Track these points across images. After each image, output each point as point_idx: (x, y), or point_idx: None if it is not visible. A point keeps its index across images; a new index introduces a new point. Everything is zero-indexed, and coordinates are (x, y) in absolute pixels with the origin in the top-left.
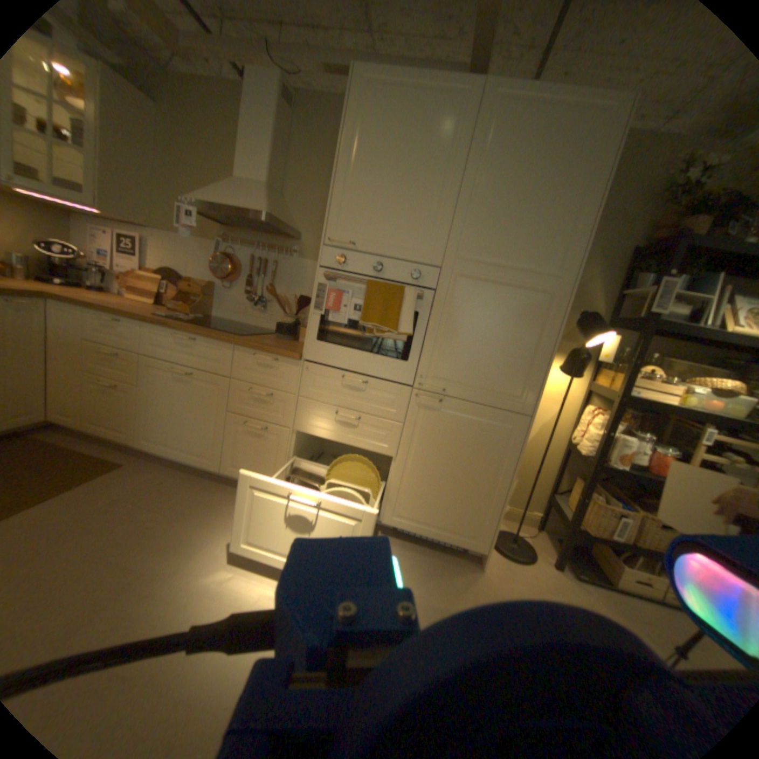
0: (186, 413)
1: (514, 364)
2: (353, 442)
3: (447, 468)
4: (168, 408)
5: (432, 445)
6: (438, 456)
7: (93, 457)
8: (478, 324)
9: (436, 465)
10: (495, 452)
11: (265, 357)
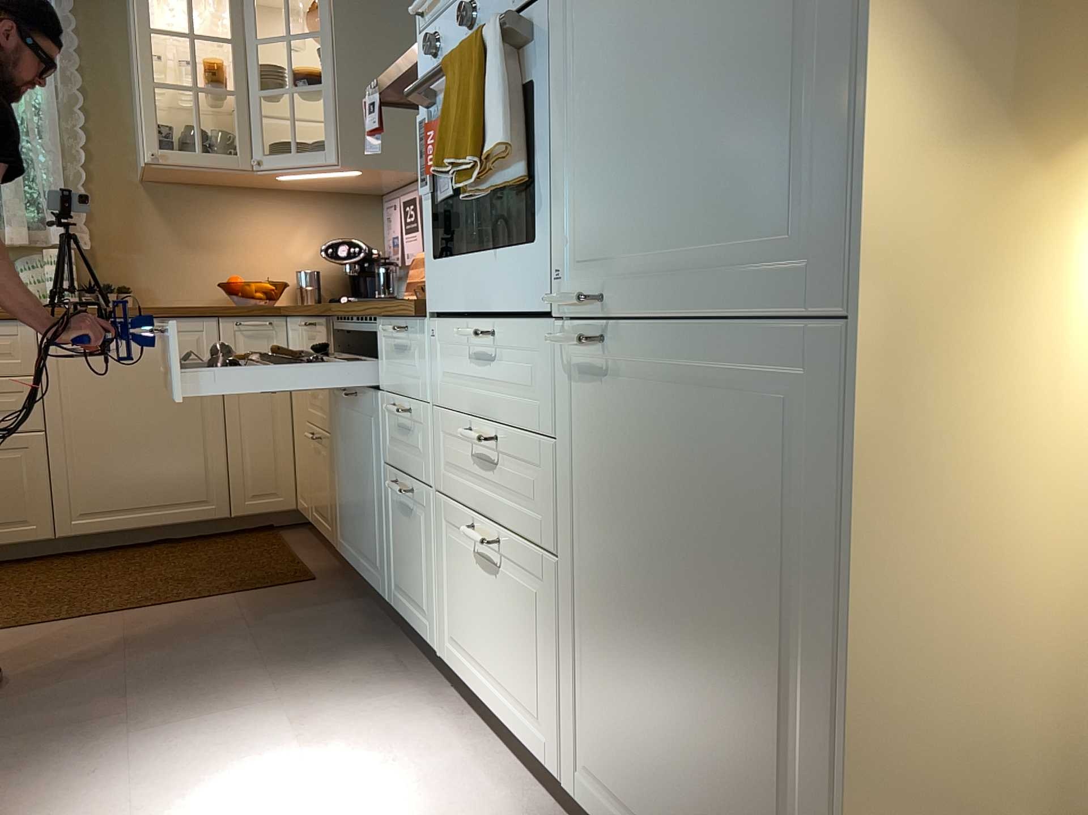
0: (359, 474)
1: (766, 100)
2: (501, 516)
3: (664, 604)
4: (349, 468)
5: (621, 513)
6: (639, 556)
7: (308, 563)
8: (647, 14)
9: (639, 591)
10: (779, 530)
11: (395, 326)
